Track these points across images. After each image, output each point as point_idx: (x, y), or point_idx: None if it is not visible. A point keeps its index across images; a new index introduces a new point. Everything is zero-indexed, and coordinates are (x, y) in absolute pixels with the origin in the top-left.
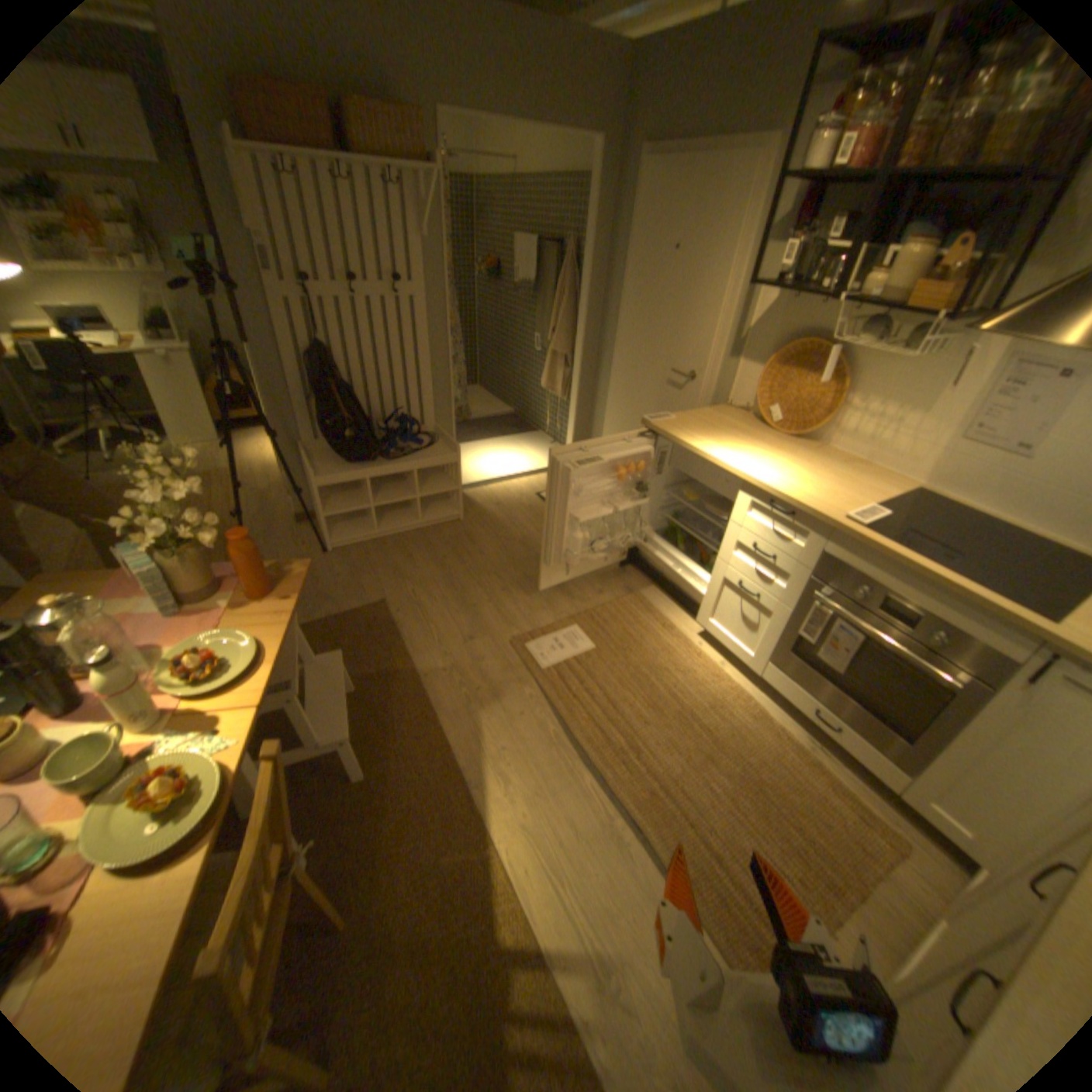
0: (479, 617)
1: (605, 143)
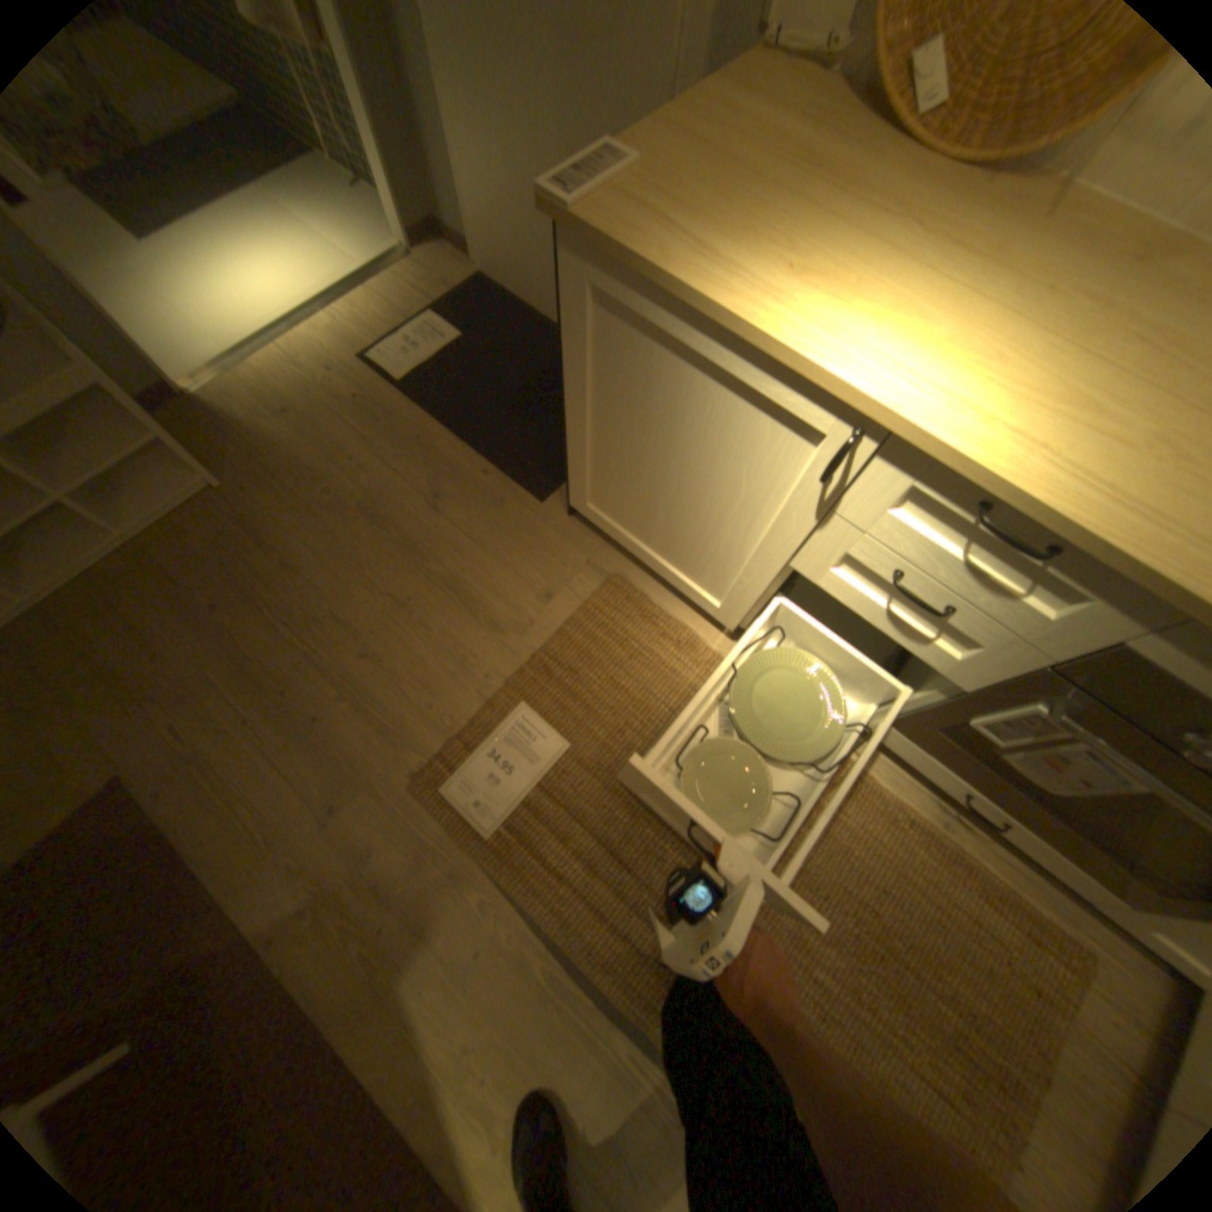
0: (333, 749)
1: None
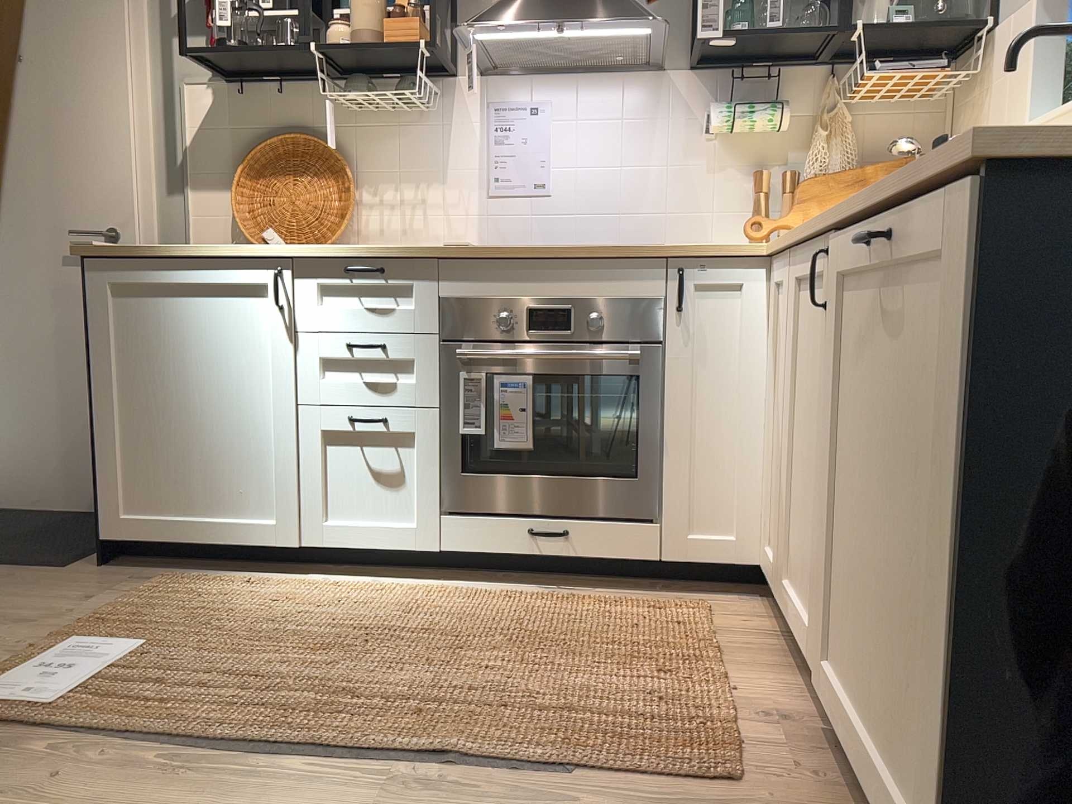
0: None
1: None
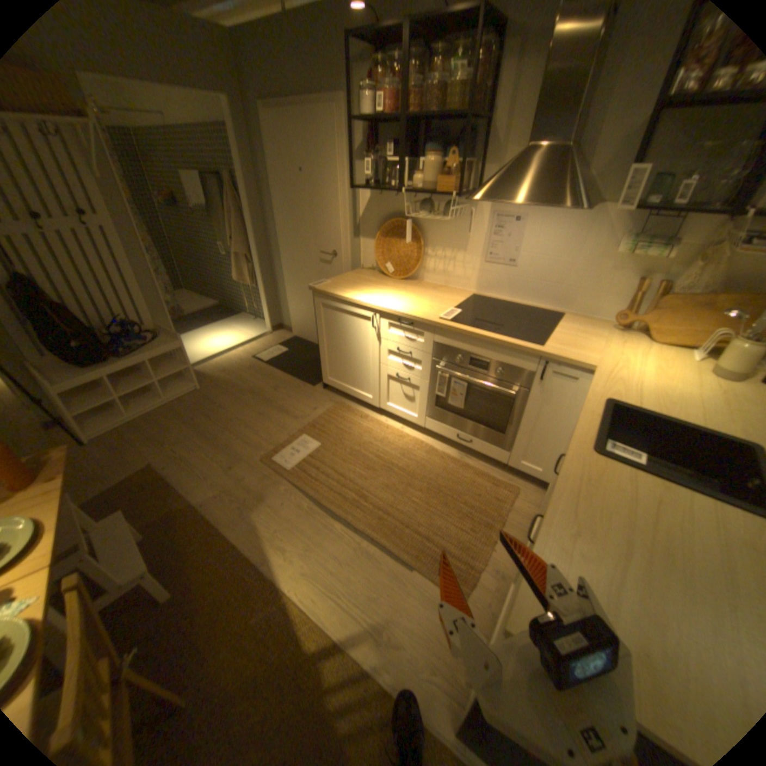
0: (232, 451)
1: (230, 101)
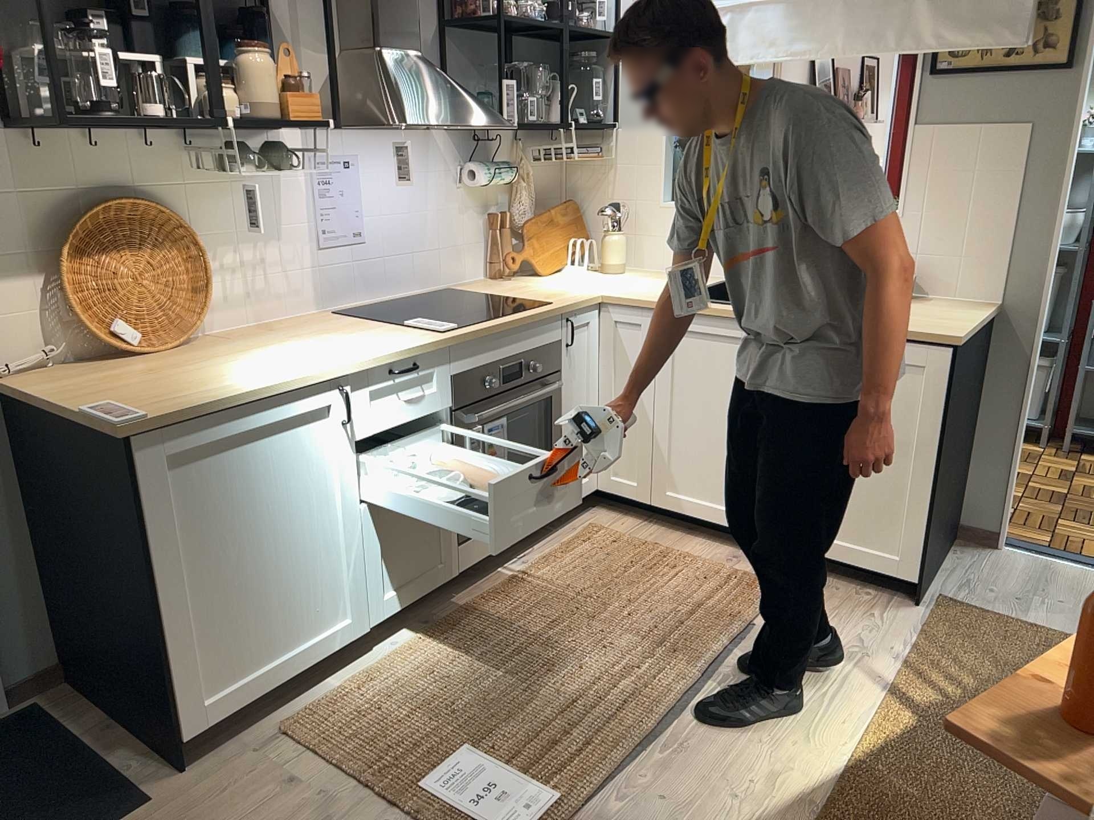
0: None
1: None
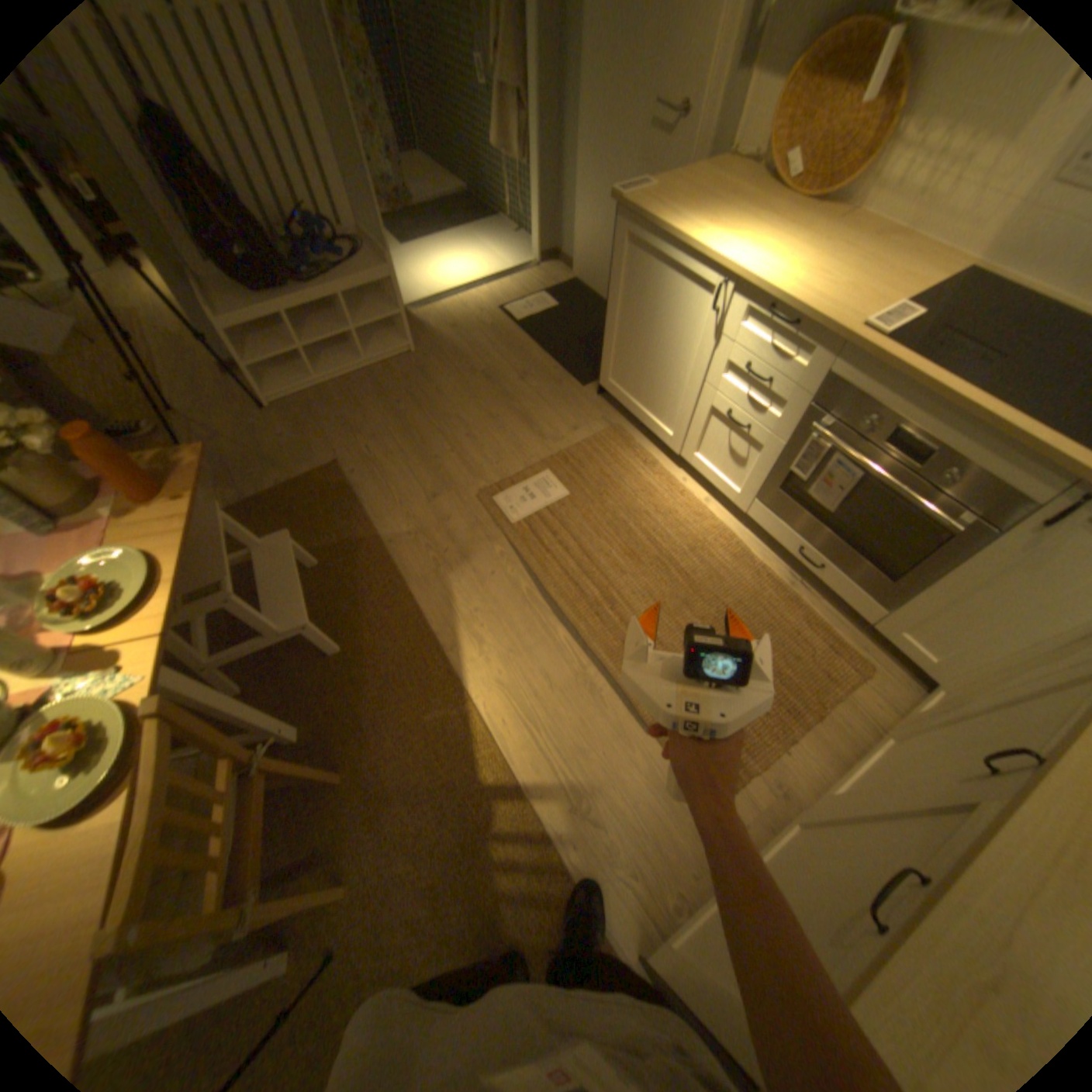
0: (441, 472)
1: None
